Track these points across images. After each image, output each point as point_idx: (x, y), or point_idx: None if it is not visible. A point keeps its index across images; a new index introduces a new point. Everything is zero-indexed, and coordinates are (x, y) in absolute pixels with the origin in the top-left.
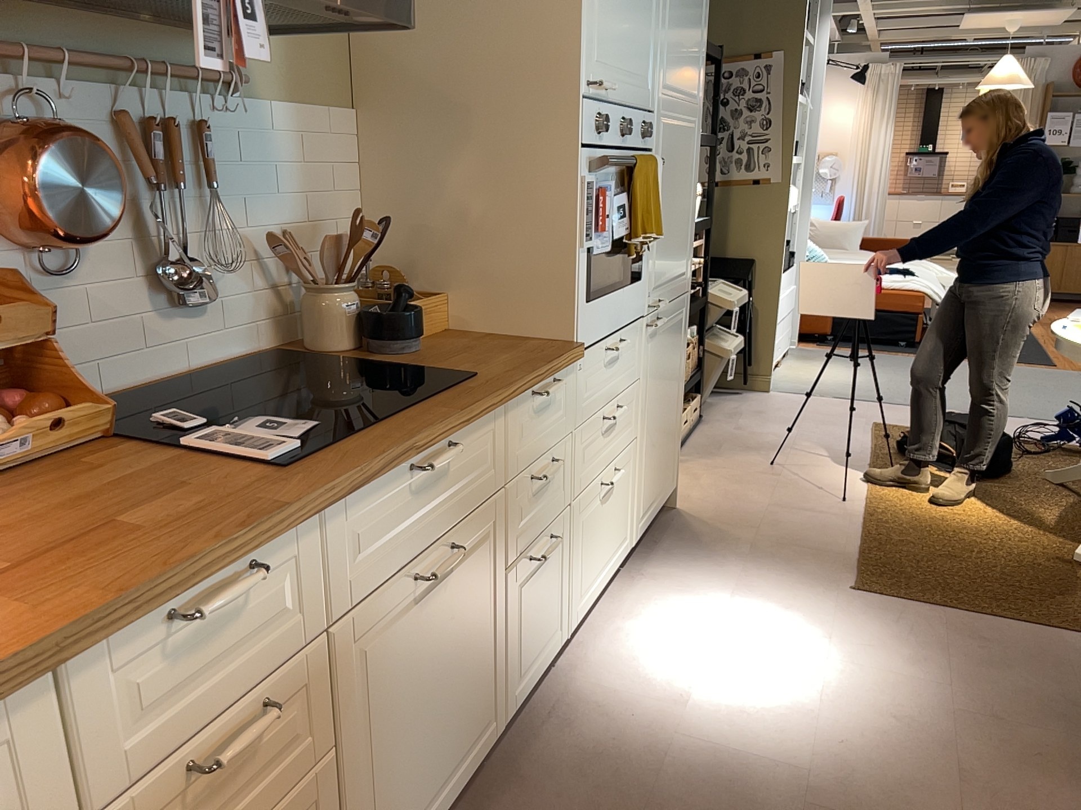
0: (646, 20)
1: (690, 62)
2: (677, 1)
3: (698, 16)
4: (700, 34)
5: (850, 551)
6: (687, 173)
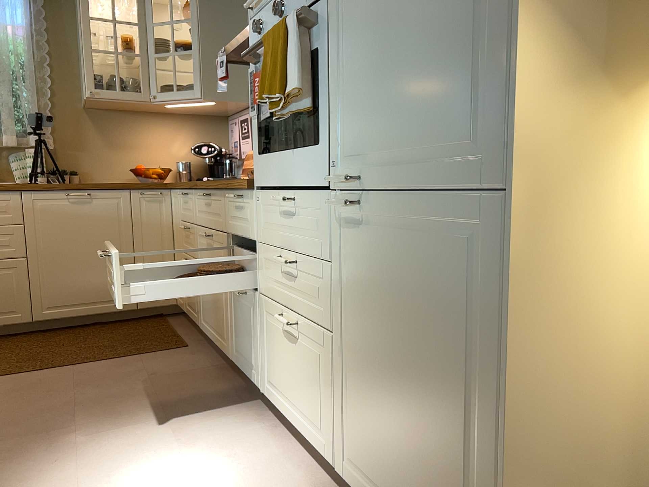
0: None
1: None
2: None
3: None
4: None
5: None
6: None
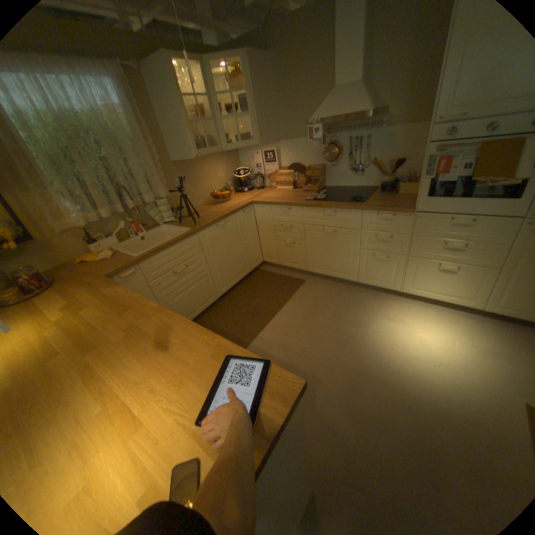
0: None
1: None
2: None
3: None
4: None
5: None
6: None
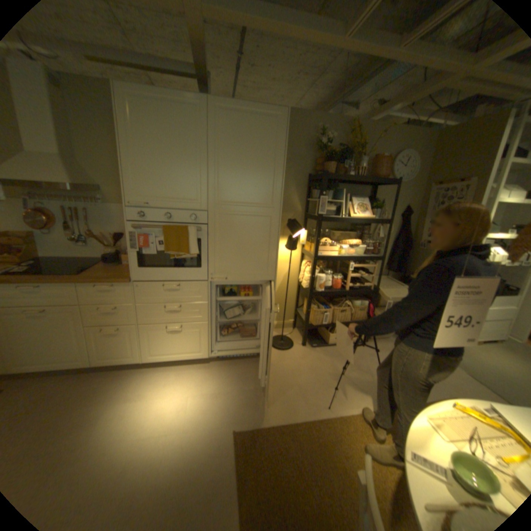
0: (188, 179)
1: (255, 191)
2: (229, 168)
3: (264, 171)
4: (268, 178)
5: (273, 425)
6: (258, 234)
